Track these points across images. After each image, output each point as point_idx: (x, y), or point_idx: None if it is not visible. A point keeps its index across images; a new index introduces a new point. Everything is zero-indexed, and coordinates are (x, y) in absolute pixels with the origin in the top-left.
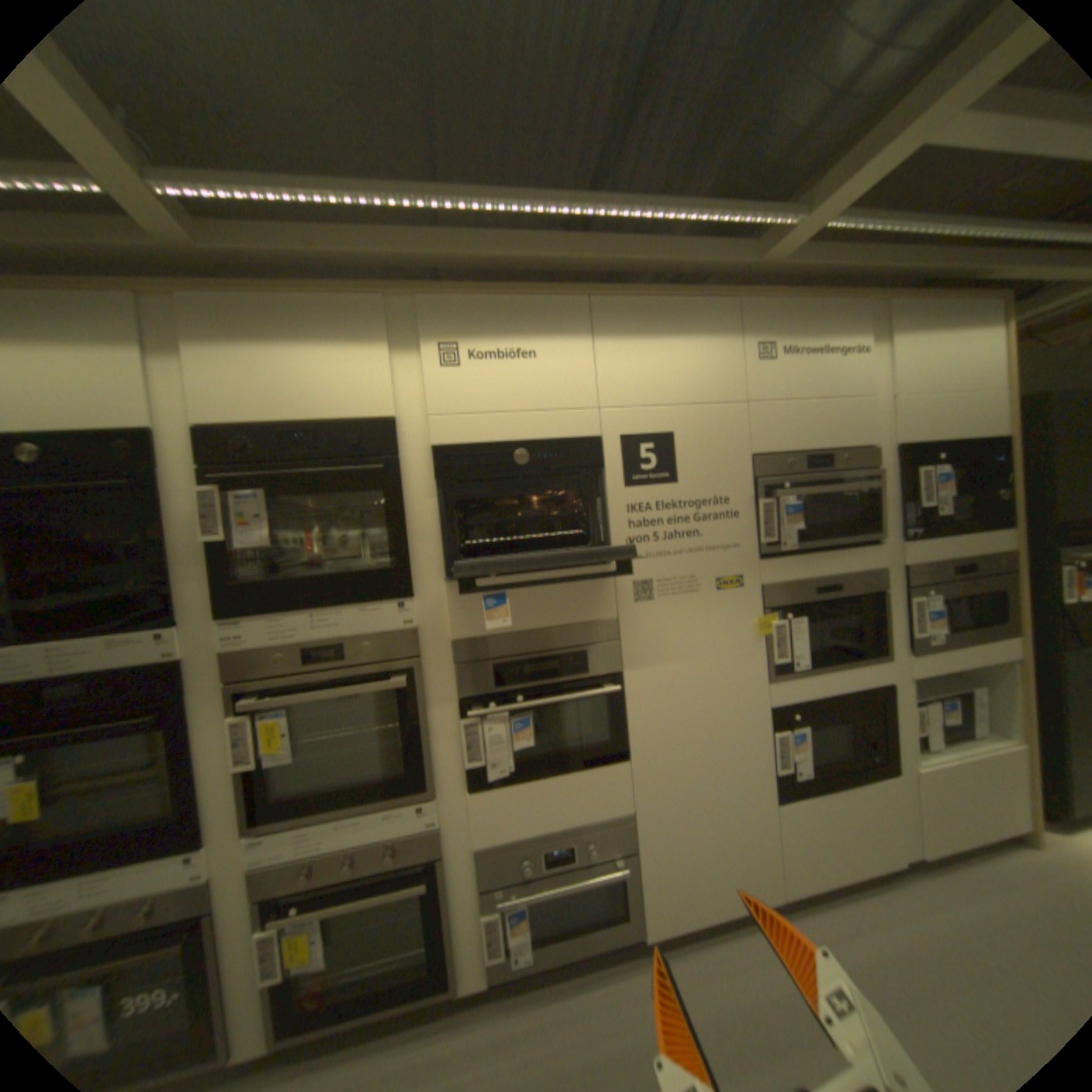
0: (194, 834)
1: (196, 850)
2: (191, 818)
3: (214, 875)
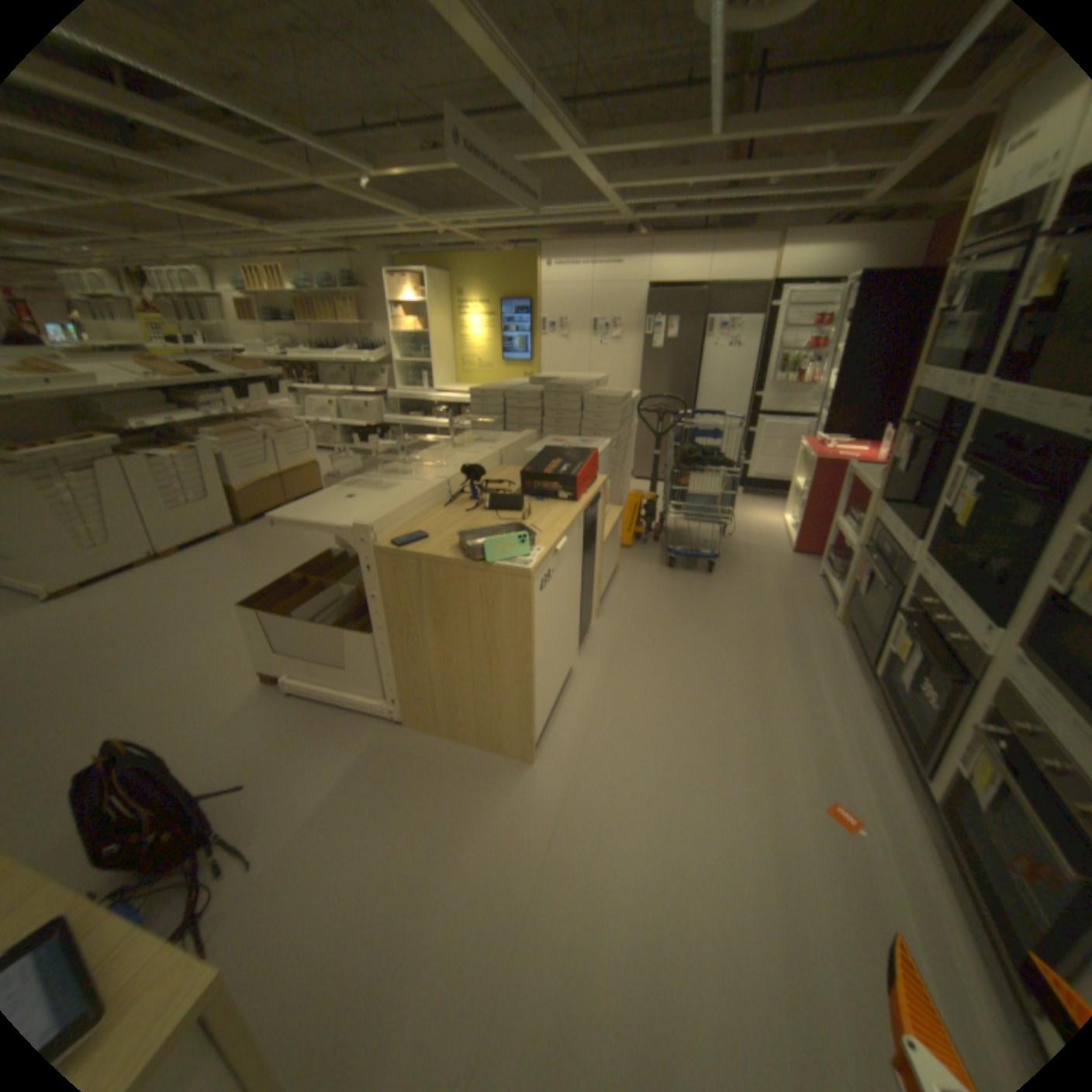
0: (1006, 612)
1: (1000, 626)
2: (1012, 598)
3: (999, 659)
